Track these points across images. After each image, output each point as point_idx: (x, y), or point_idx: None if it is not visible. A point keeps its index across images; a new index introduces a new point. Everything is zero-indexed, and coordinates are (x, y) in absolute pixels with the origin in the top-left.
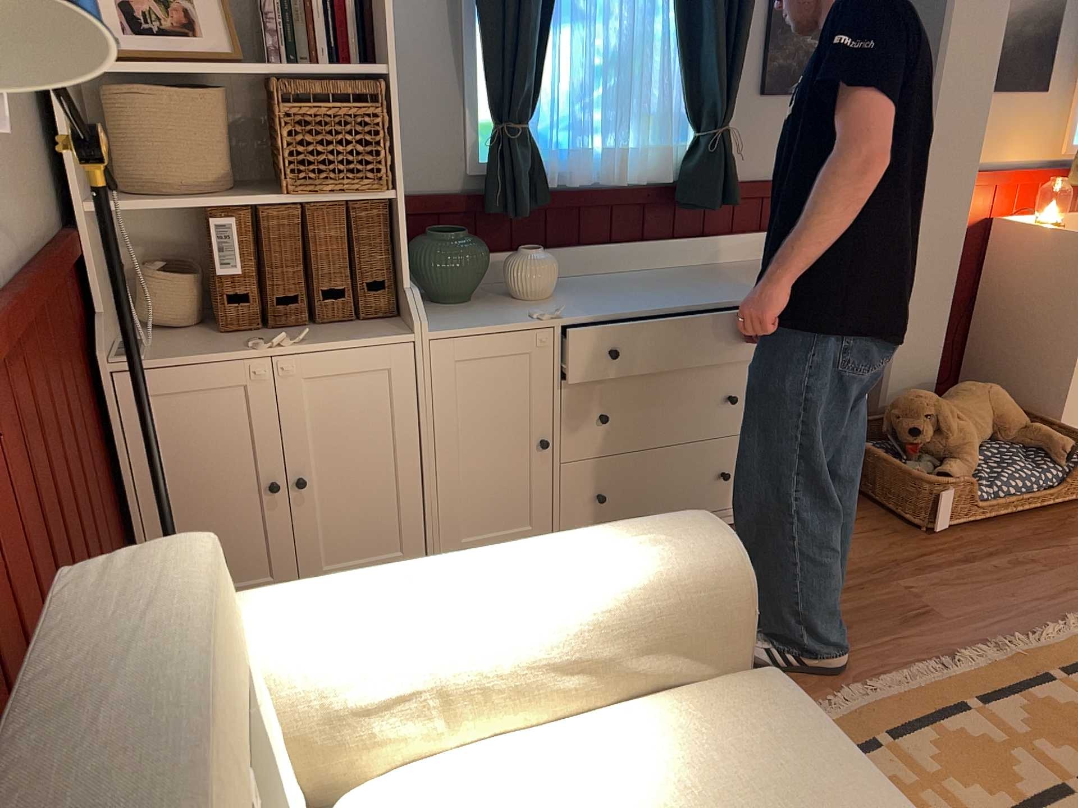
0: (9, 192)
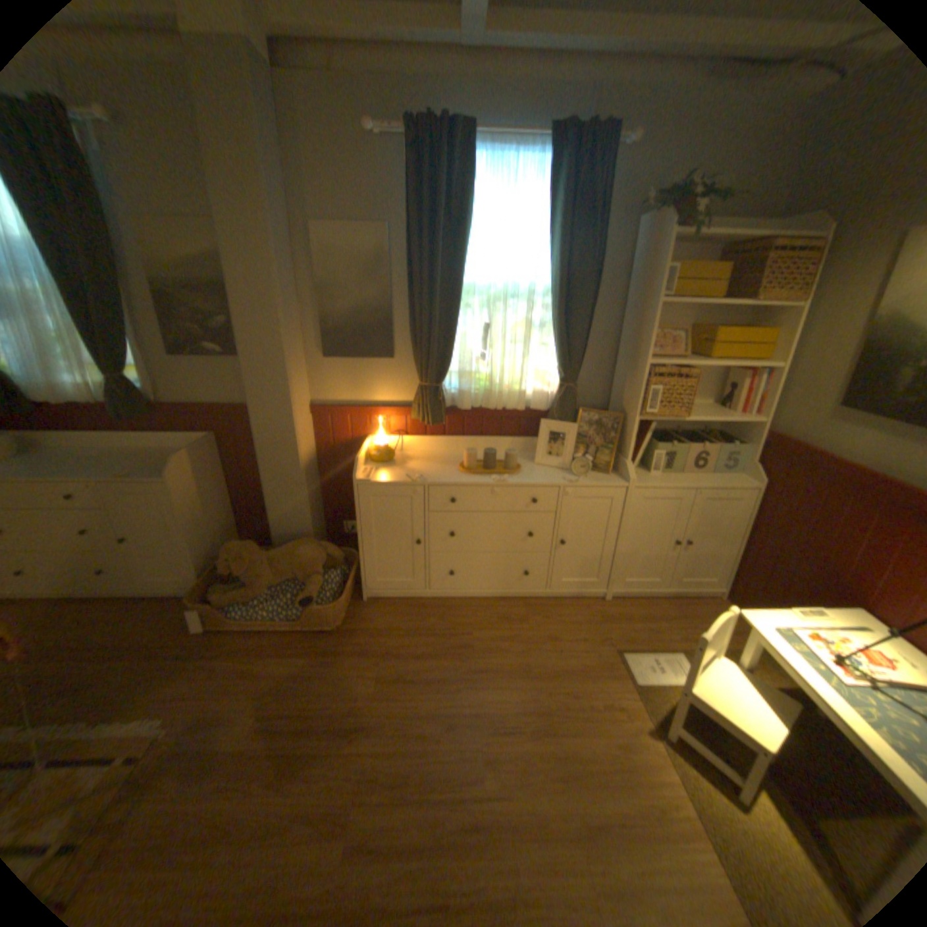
0: None
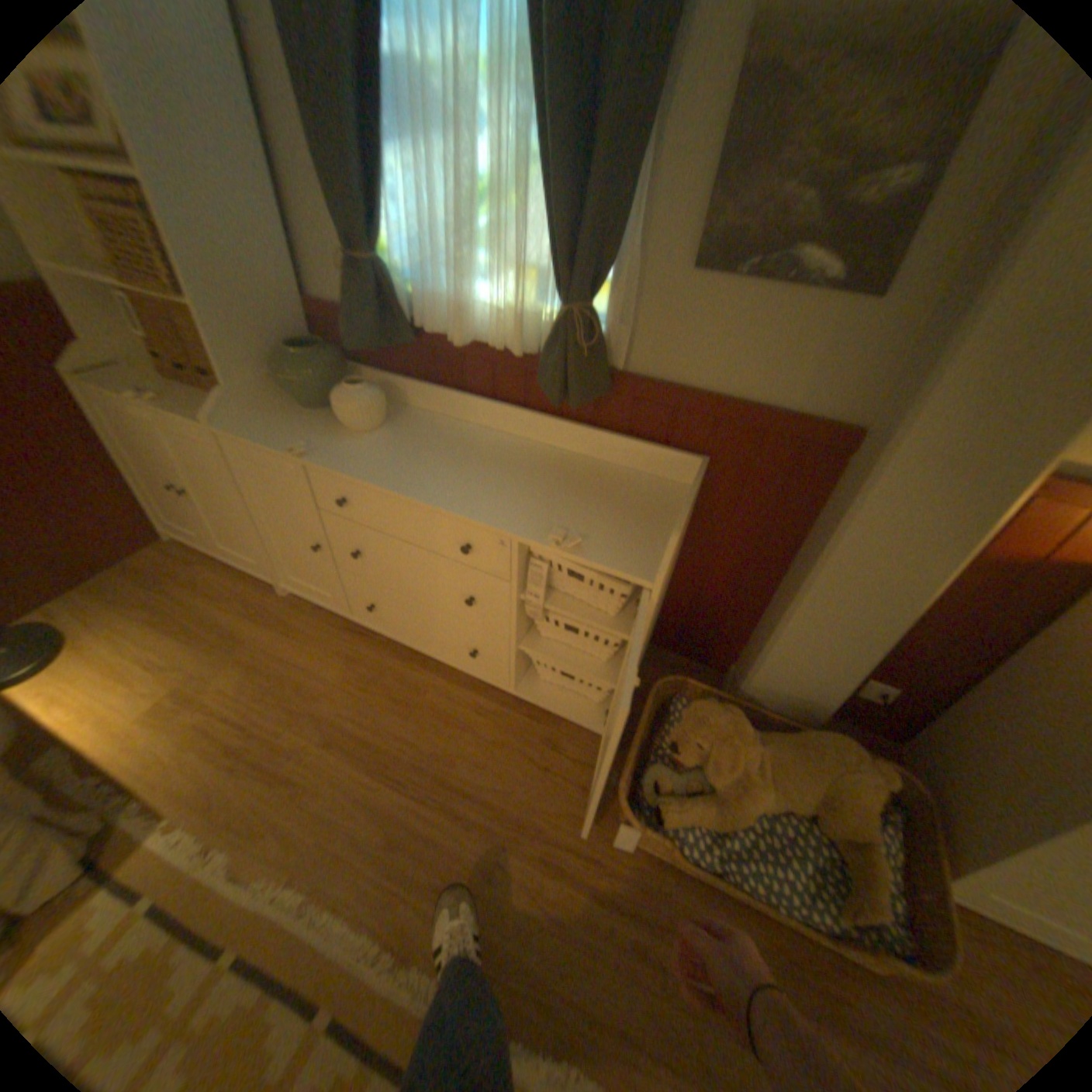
0: None
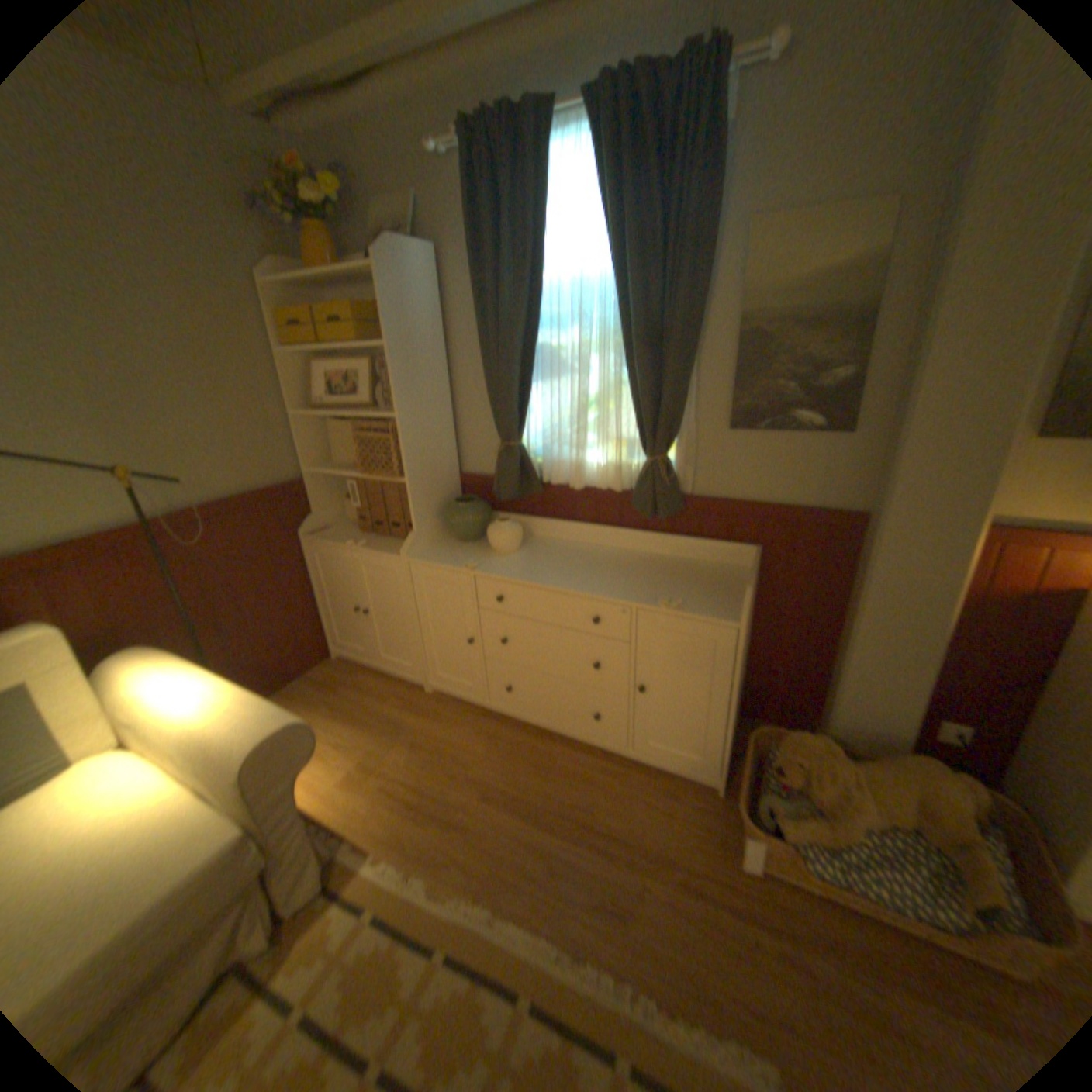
0: (222, 470)
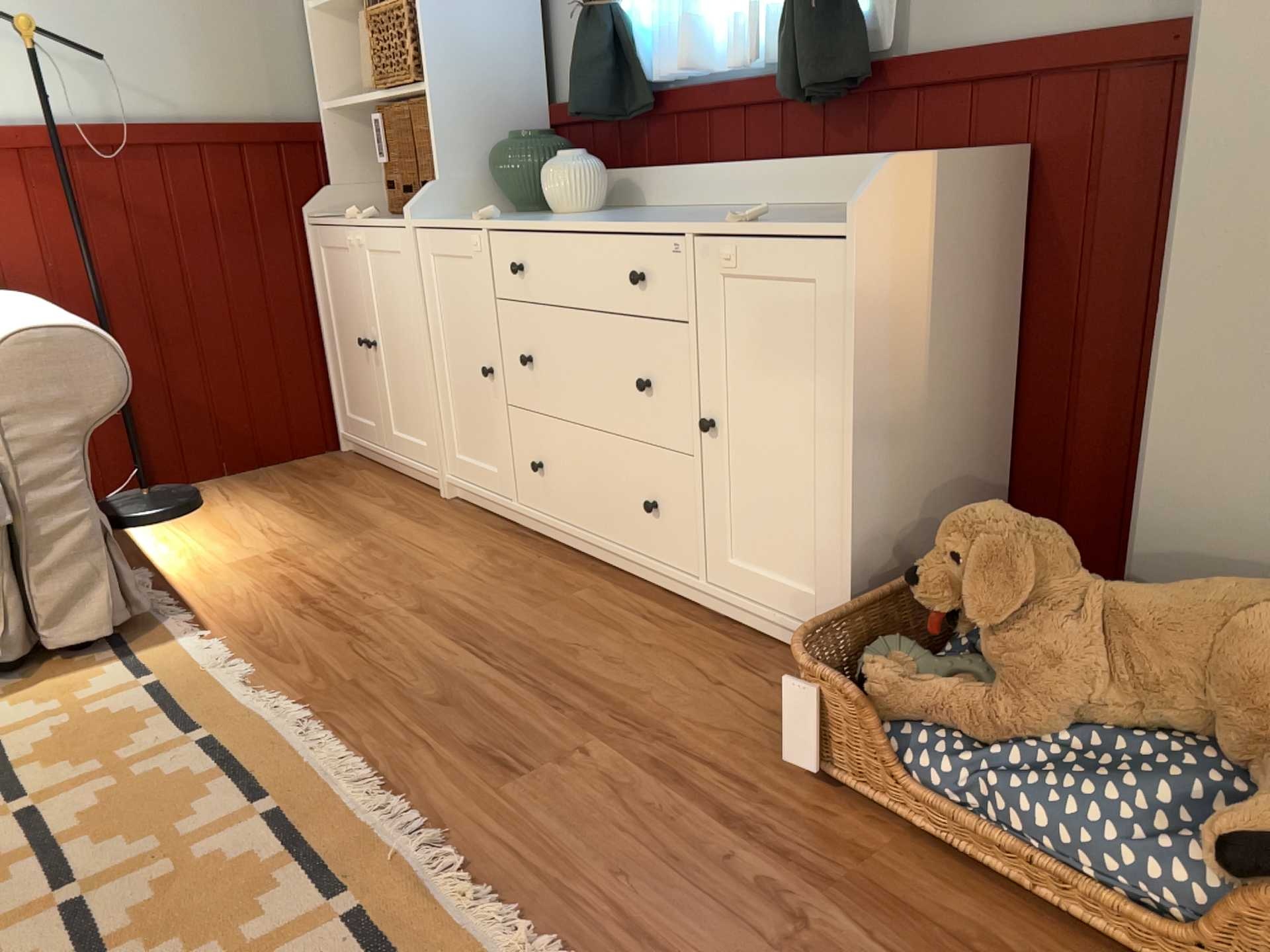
0: (193, 82)
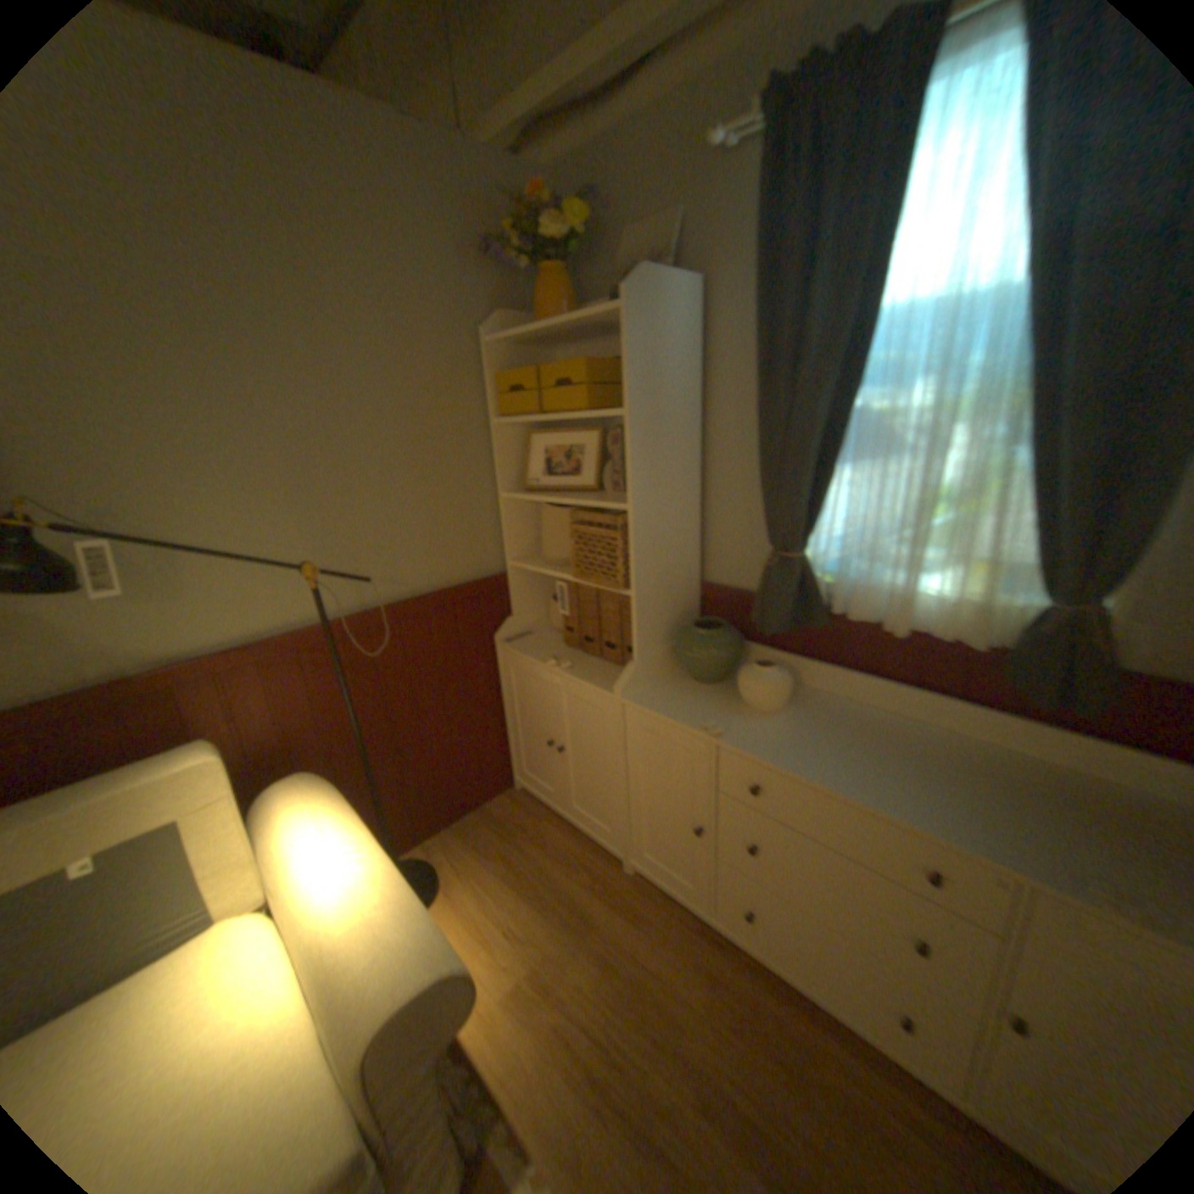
0: (422, 561)
